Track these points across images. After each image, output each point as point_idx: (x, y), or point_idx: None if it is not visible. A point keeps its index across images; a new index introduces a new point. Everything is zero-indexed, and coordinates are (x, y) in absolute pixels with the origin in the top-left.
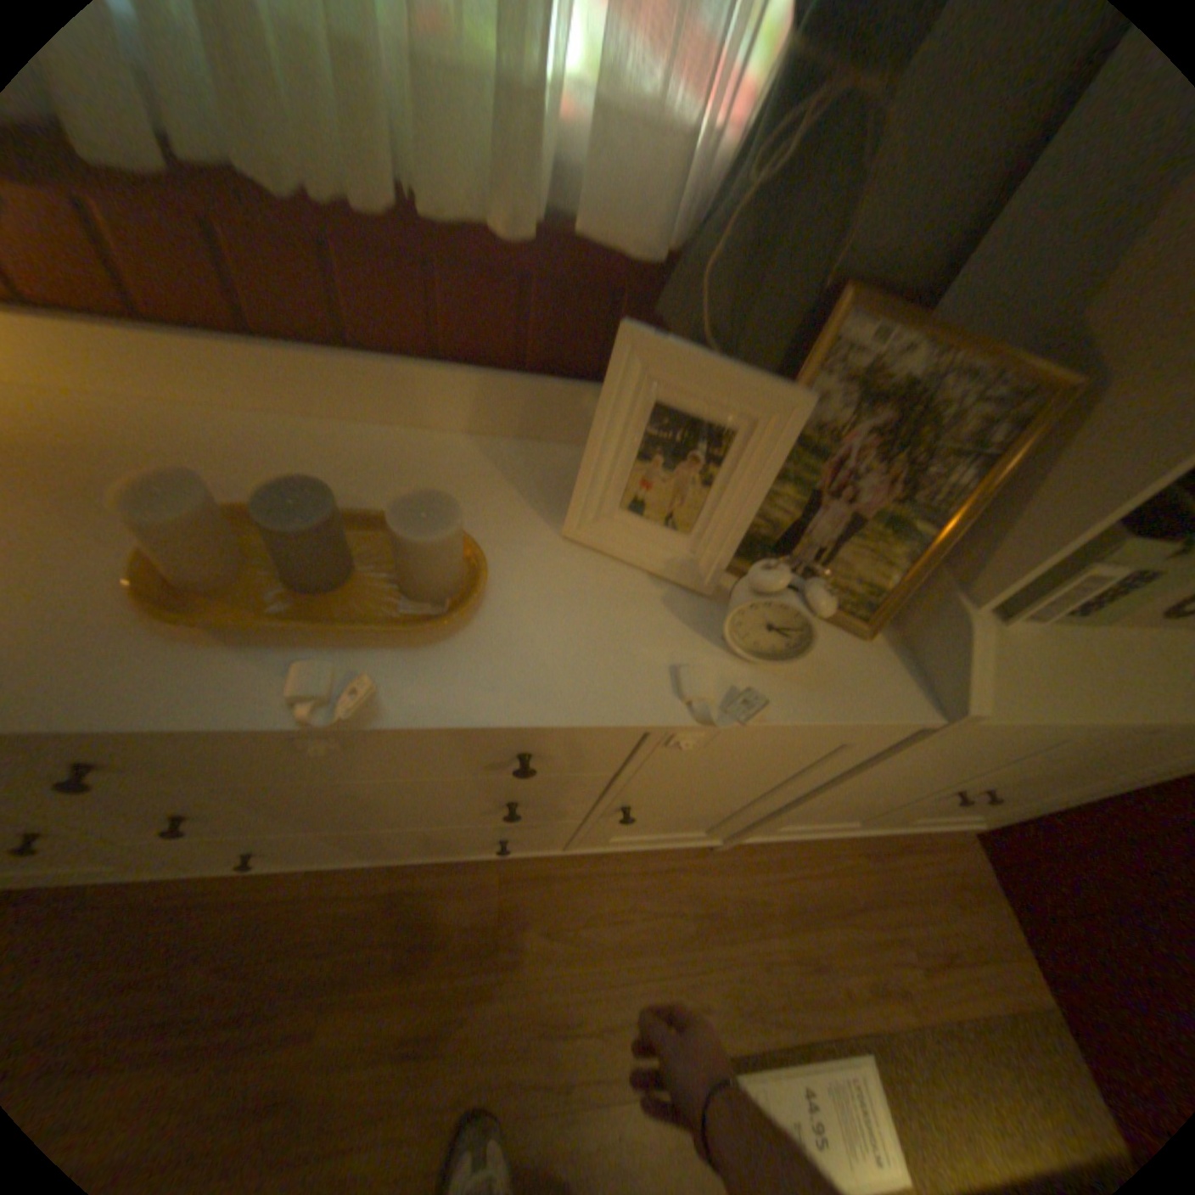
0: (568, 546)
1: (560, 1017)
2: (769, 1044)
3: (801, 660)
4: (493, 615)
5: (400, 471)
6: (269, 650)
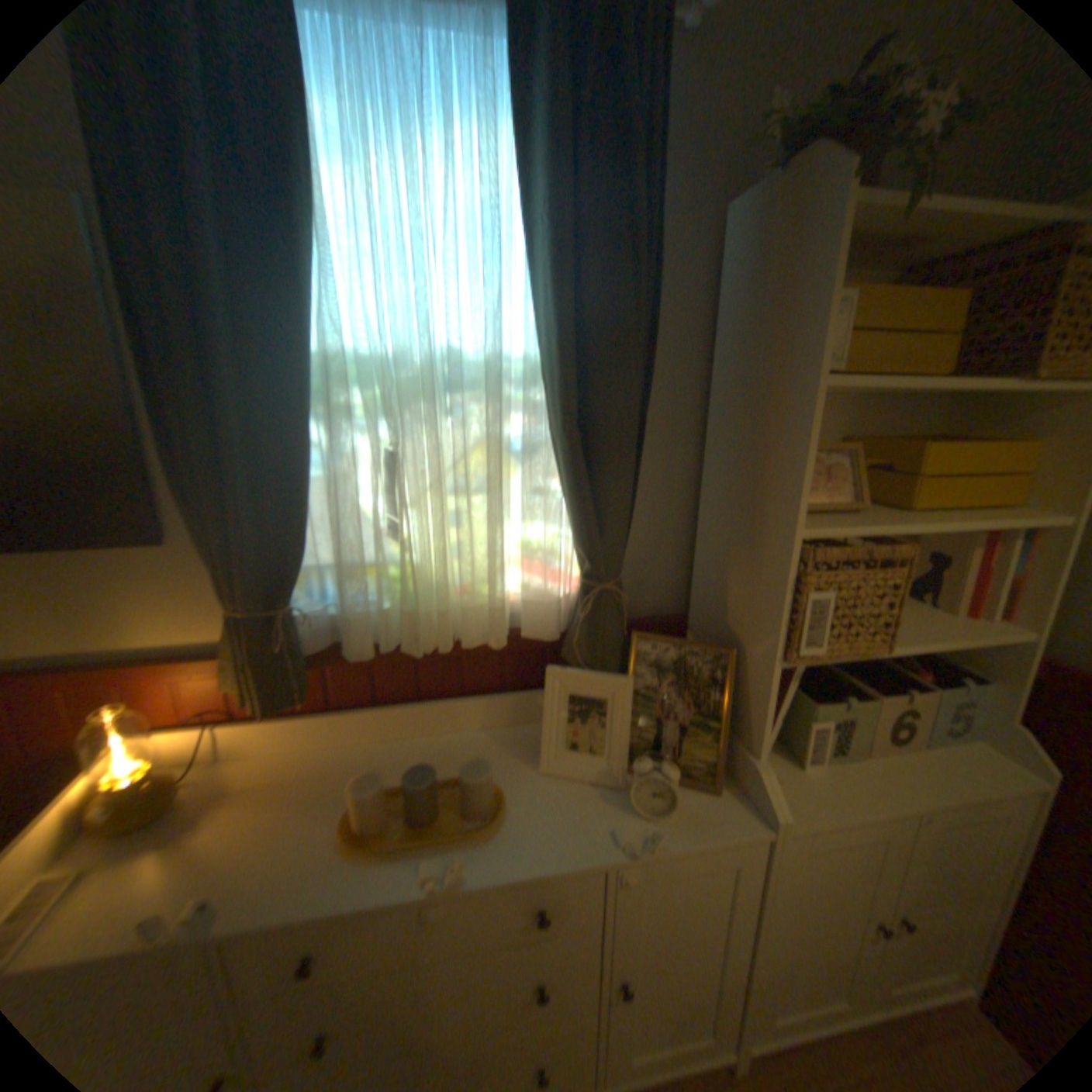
0: (542, 779)
1: None
2: None
3: (683, 816)
4: (510, 824)
5: (449, 758)
6: (402, 864)
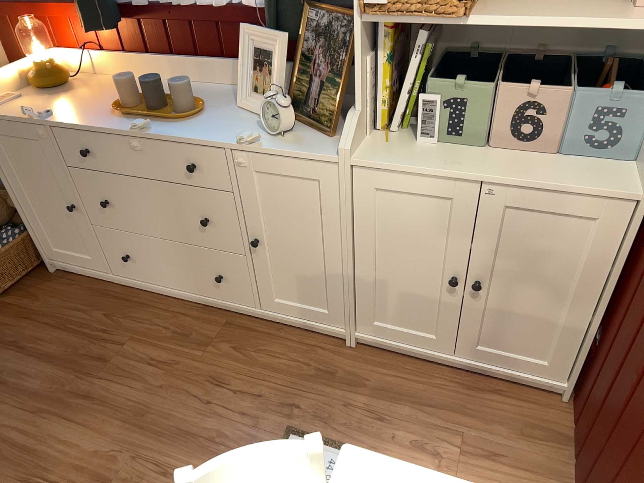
0: (238, 108)
1: (222, 378)
2: (326, 433)
3: (296, 137)
4: (197, 119)
5: (200, 91)
6: (133, 119)
